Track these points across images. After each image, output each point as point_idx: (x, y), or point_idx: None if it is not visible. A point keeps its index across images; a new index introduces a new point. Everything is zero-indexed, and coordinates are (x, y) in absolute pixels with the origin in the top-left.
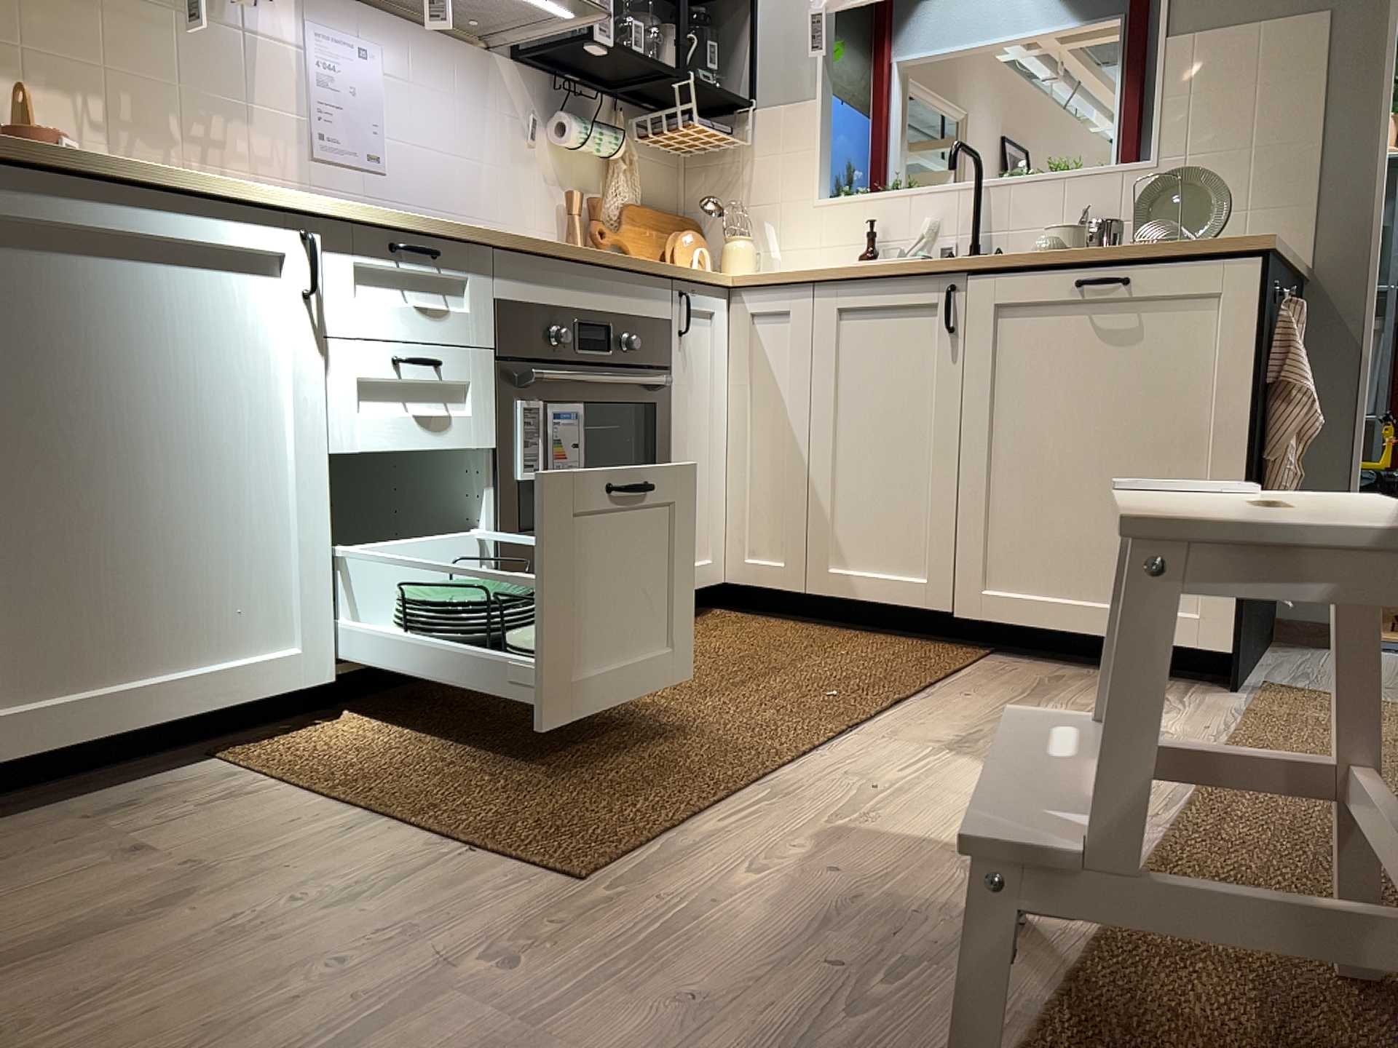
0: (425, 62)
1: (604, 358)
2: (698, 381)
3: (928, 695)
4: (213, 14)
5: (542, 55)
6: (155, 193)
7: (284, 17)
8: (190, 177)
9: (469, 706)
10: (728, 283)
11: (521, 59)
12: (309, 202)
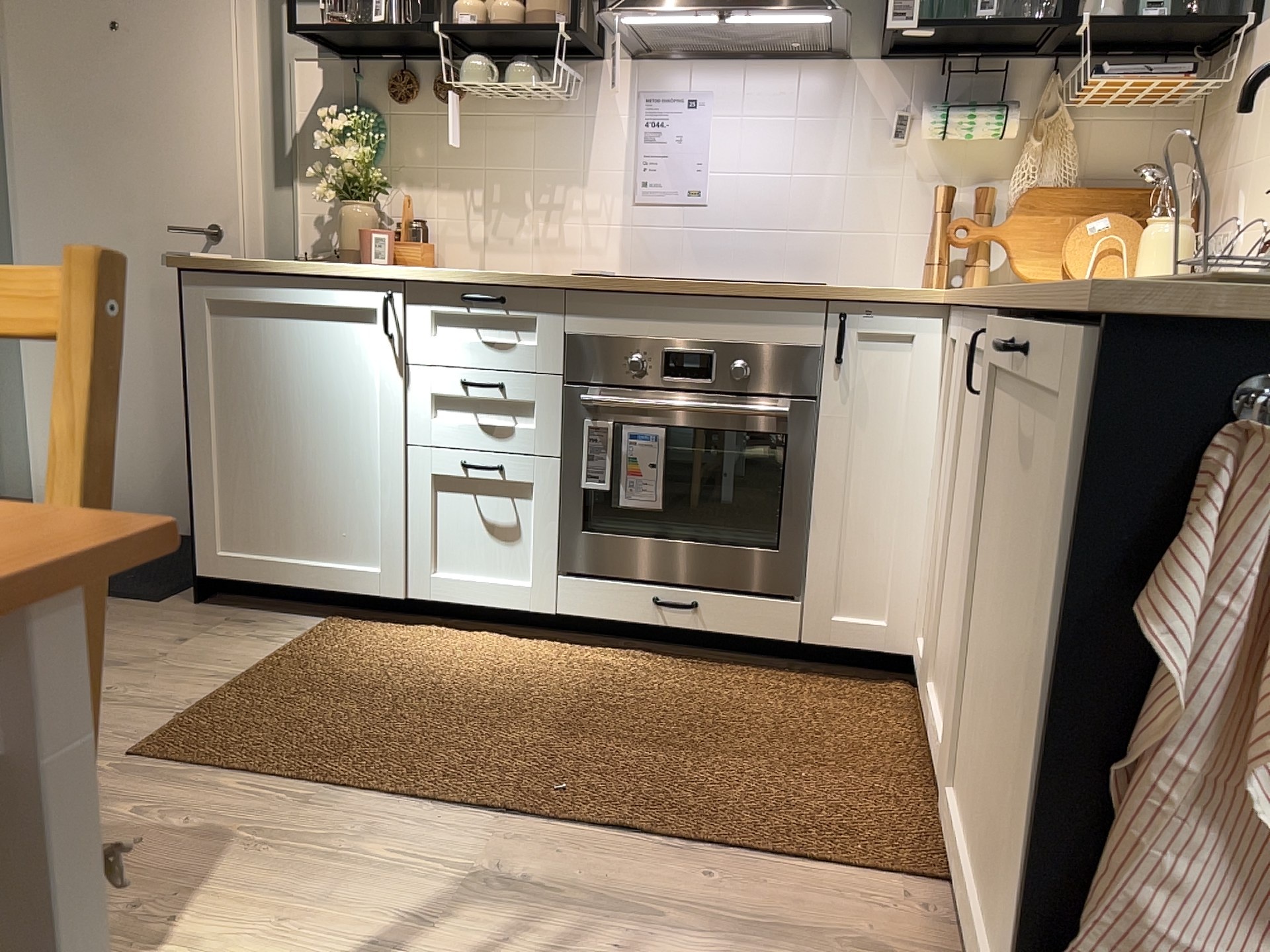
0: (757, 92)
1: (709, 387)
2: (878, 419)
3: (663, 849)
4: (557, 108)
5: (901, 47)
6: (294, 277)
7: (614, 92)
8: (321, 264)
9: (469, 653)
10: (937, 303)
11: (887, 55)
12: (410, 268)
